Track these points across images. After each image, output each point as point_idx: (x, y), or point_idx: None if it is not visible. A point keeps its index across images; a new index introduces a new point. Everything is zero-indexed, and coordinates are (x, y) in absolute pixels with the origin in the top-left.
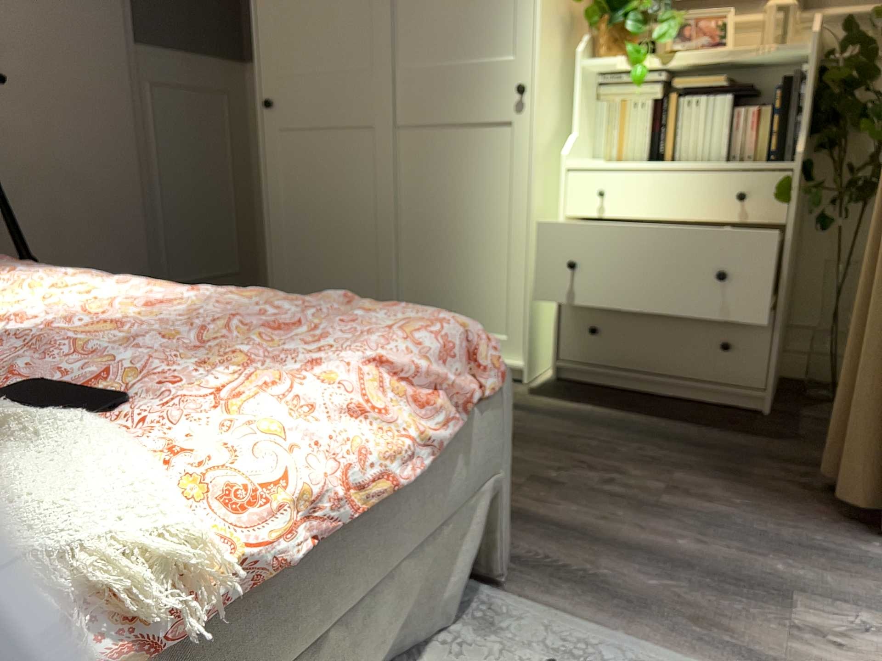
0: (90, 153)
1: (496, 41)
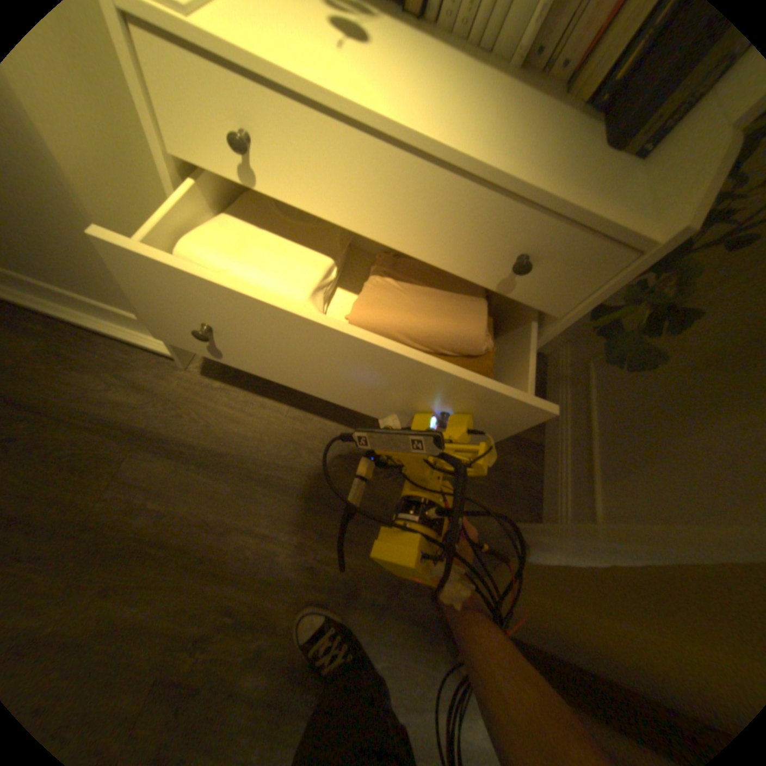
0: None
1: None
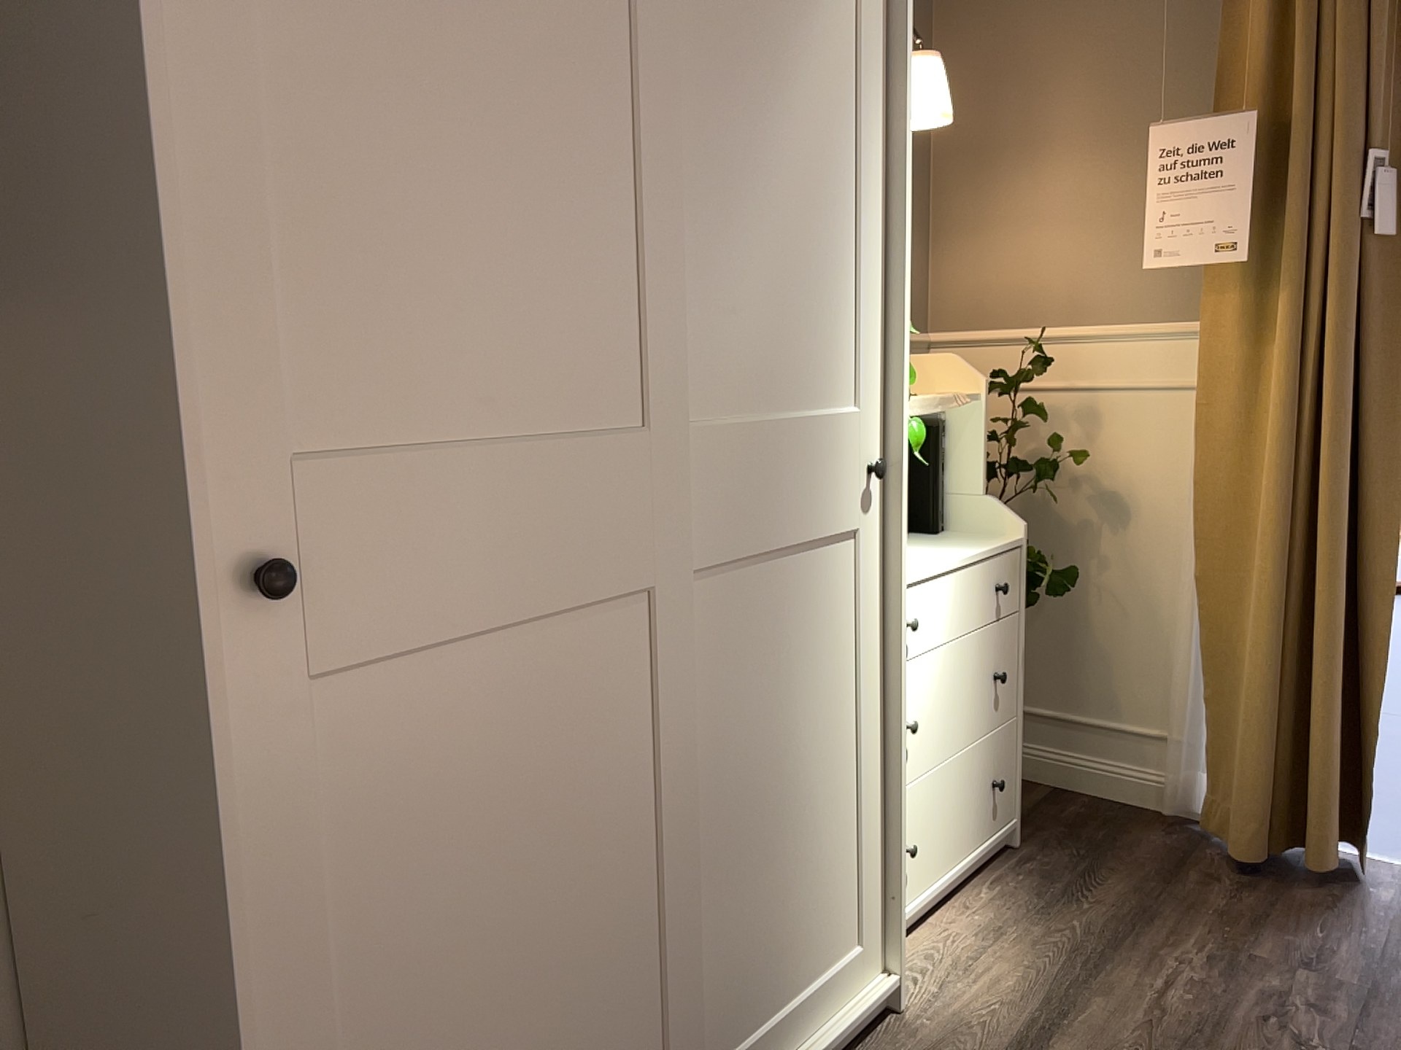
0: None
1: (835, 373)
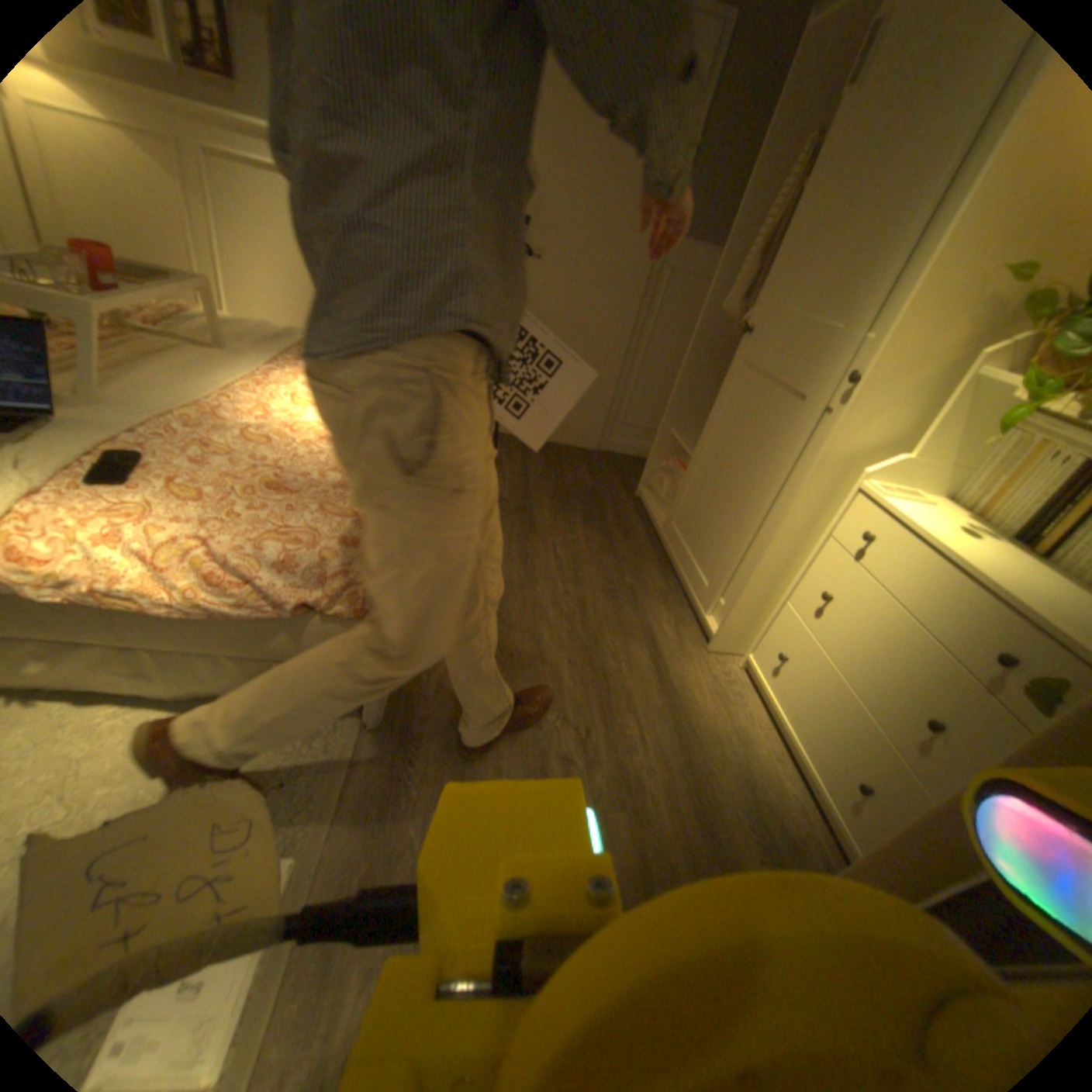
0: (597, 314)
1: (873, 308)
